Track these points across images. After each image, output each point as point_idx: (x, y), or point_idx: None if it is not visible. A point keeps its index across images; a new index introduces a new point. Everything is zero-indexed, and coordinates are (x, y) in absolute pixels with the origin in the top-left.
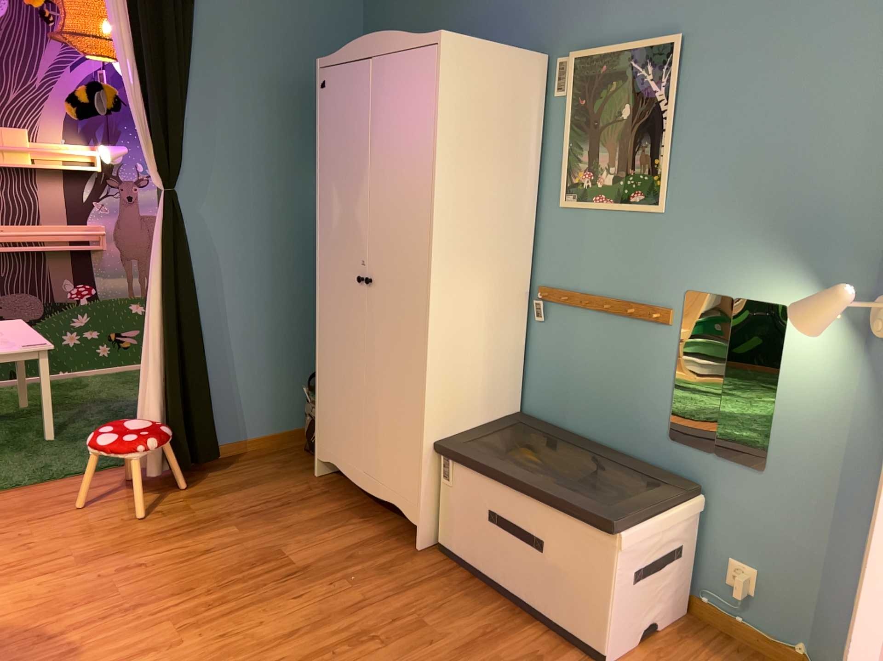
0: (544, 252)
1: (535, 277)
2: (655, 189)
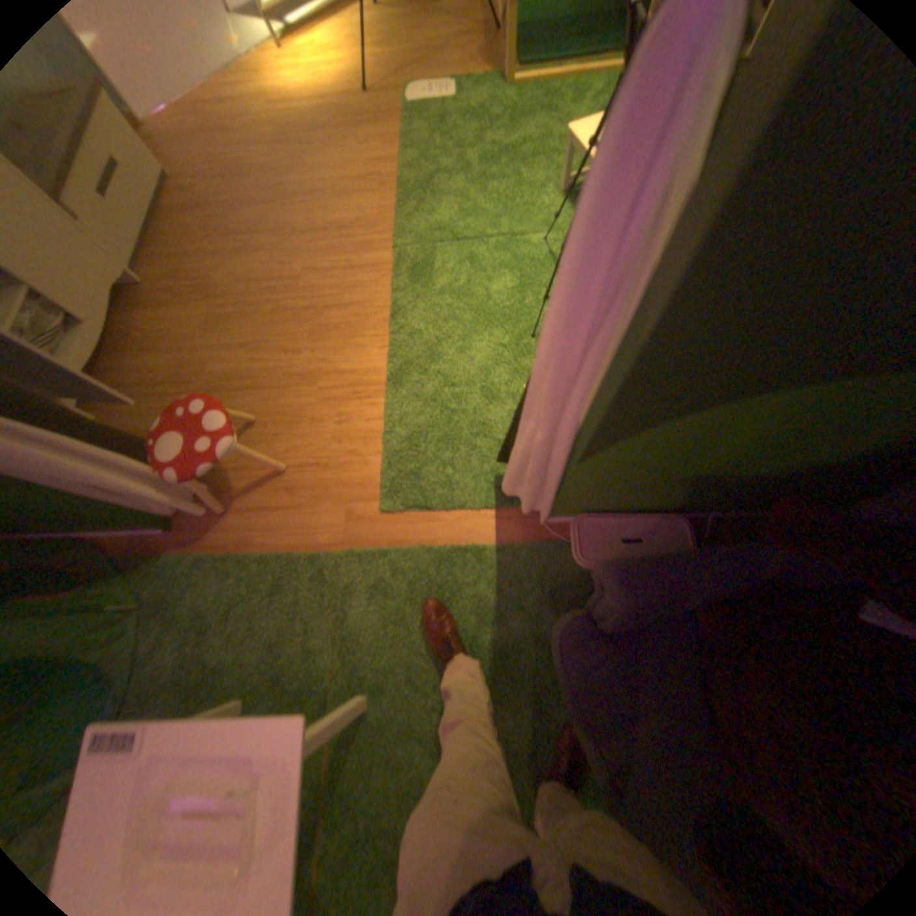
0: None
1: None
2: None
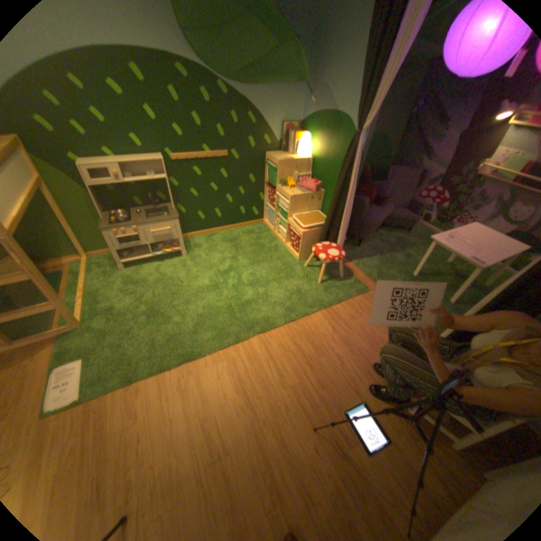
0: None
1: None
2: None
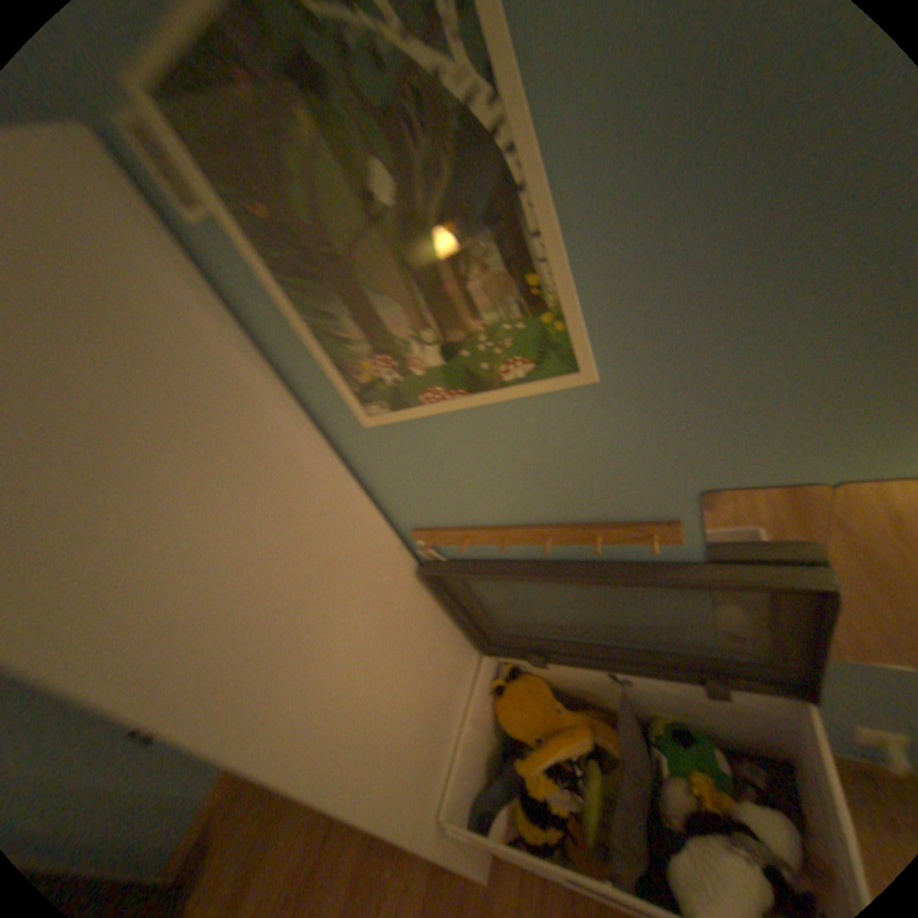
0: (386, 488)
1: (396, 518)
2: (556, 336)
